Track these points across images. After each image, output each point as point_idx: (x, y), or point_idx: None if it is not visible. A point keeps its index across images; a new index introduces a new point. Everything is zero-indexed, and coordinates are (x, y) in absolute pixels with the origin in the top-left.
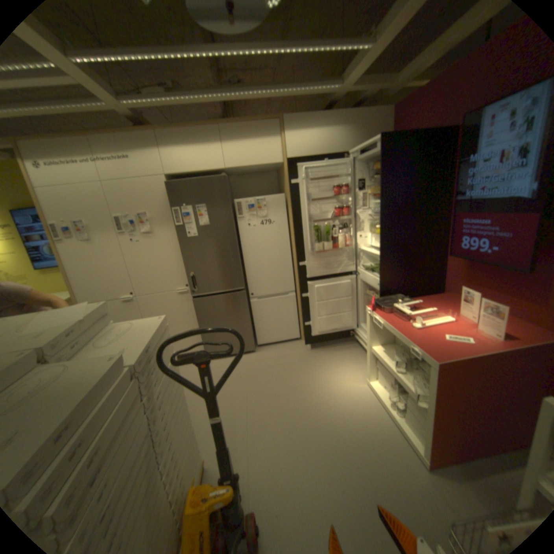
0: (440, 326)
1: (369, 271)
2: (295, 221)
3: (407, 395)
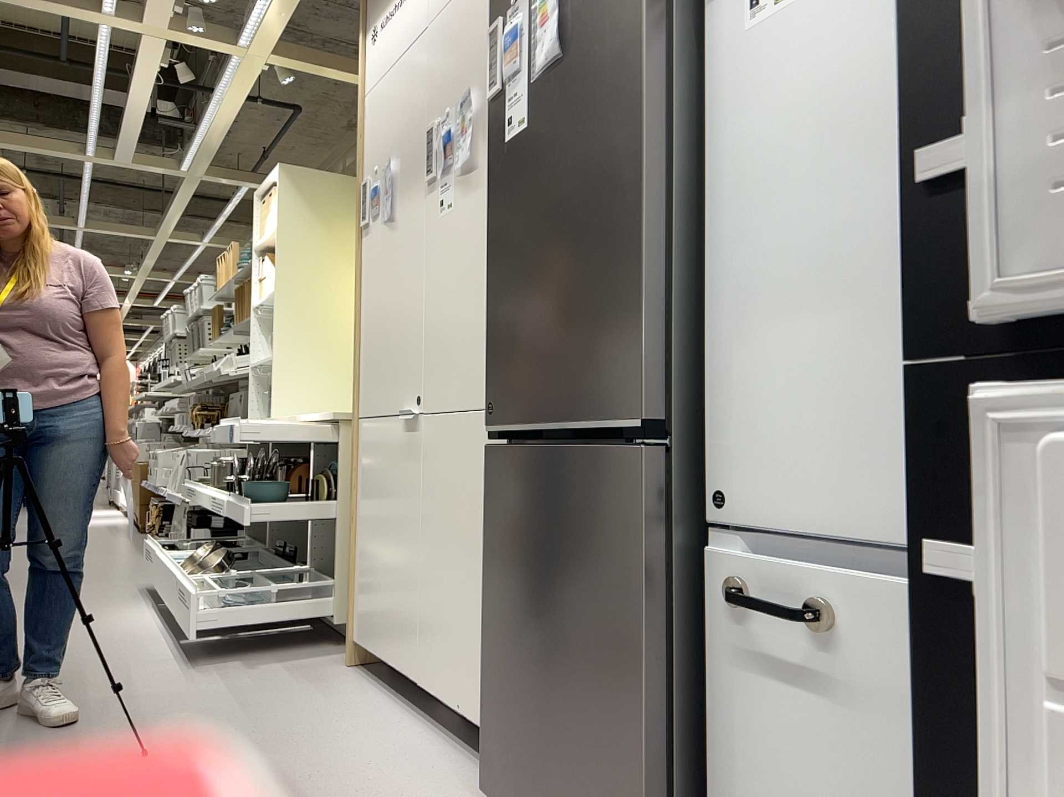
0: None
1: None
2: None
3: None
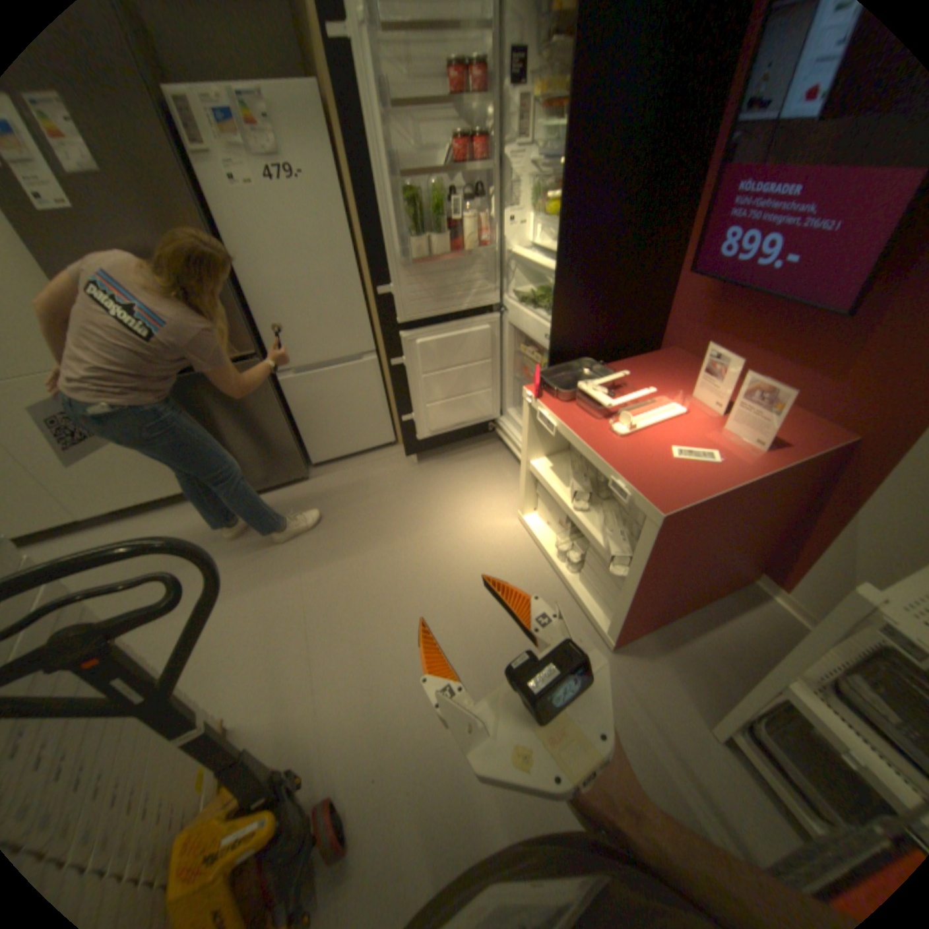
0: (661, 425)
1: (528, 305)
2: (355, 169)
3: (586, 538)
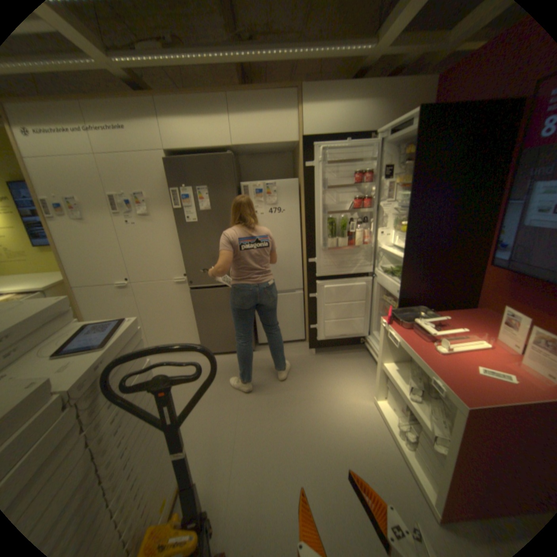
0: (472, 353)
1: (389, 274)
2: (307, 210)
3: (421, 425)
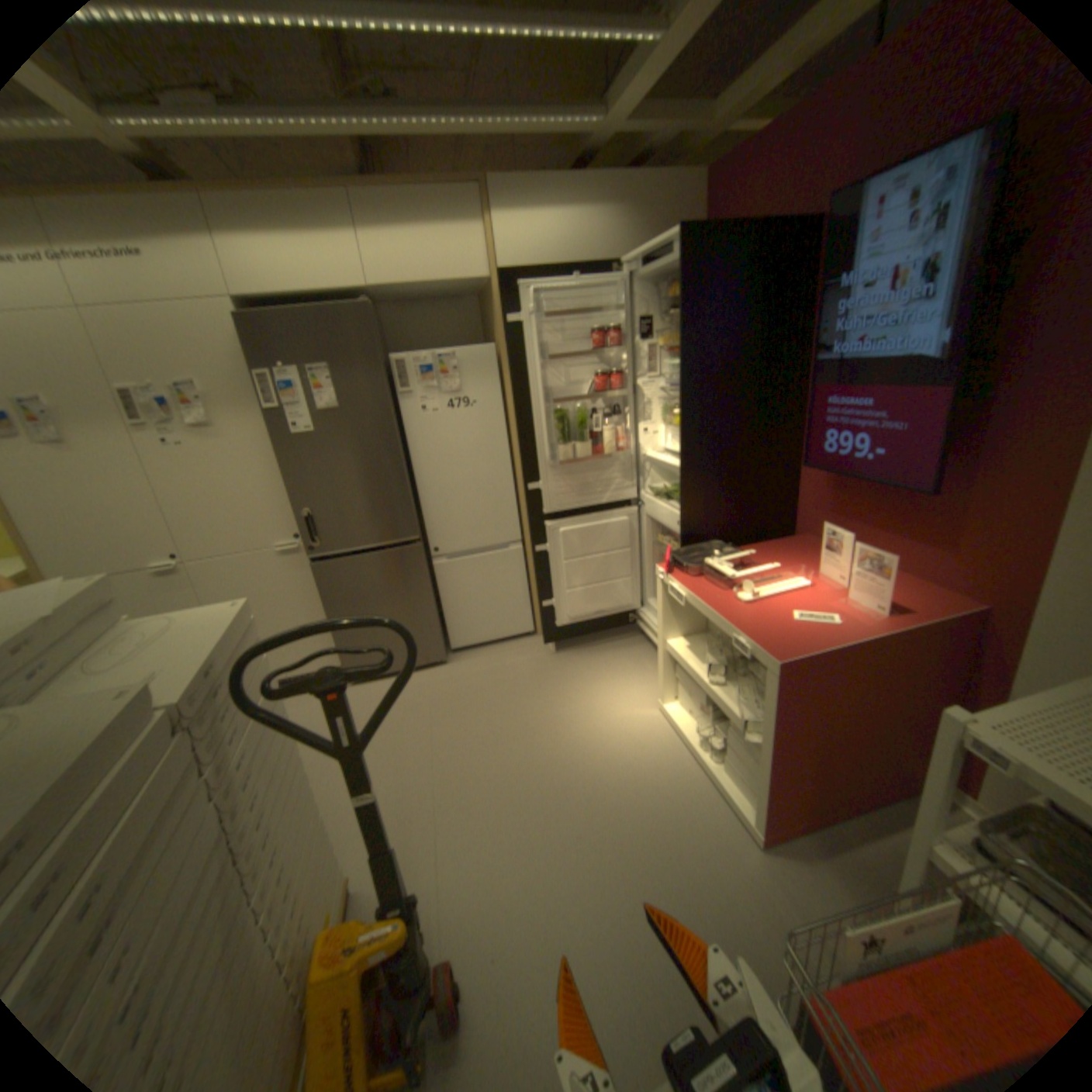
0: (785, 596)
1: (662, 498)
2: (517, 399)
3: (729, 722)
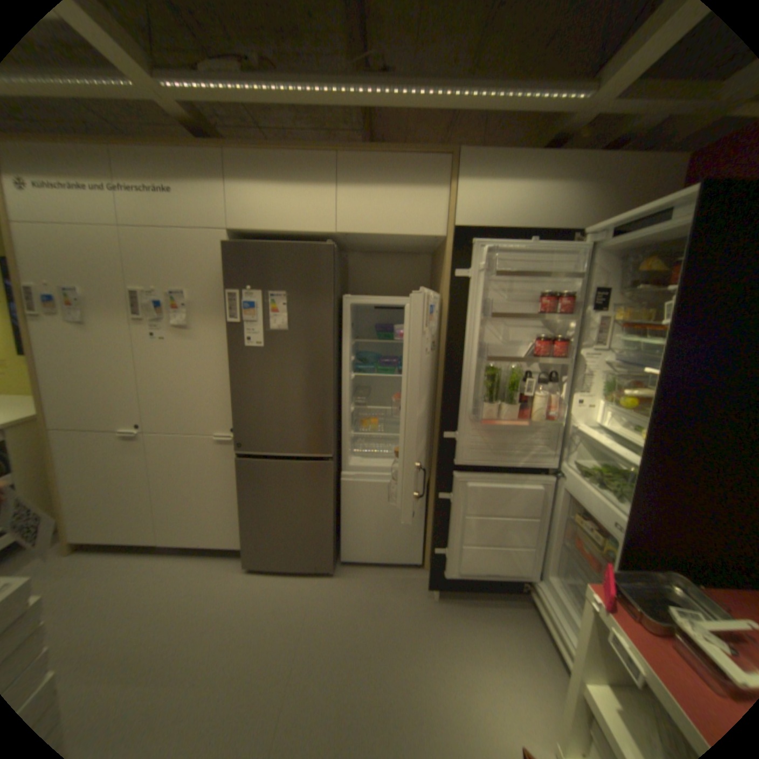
0: None
1: (592, 481)
2: (449, 347)
3: None
